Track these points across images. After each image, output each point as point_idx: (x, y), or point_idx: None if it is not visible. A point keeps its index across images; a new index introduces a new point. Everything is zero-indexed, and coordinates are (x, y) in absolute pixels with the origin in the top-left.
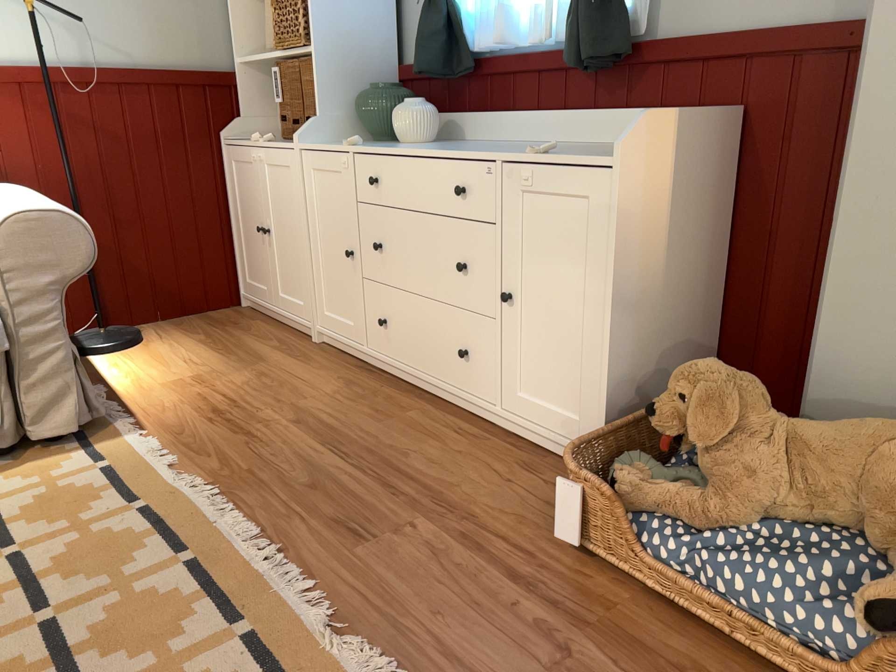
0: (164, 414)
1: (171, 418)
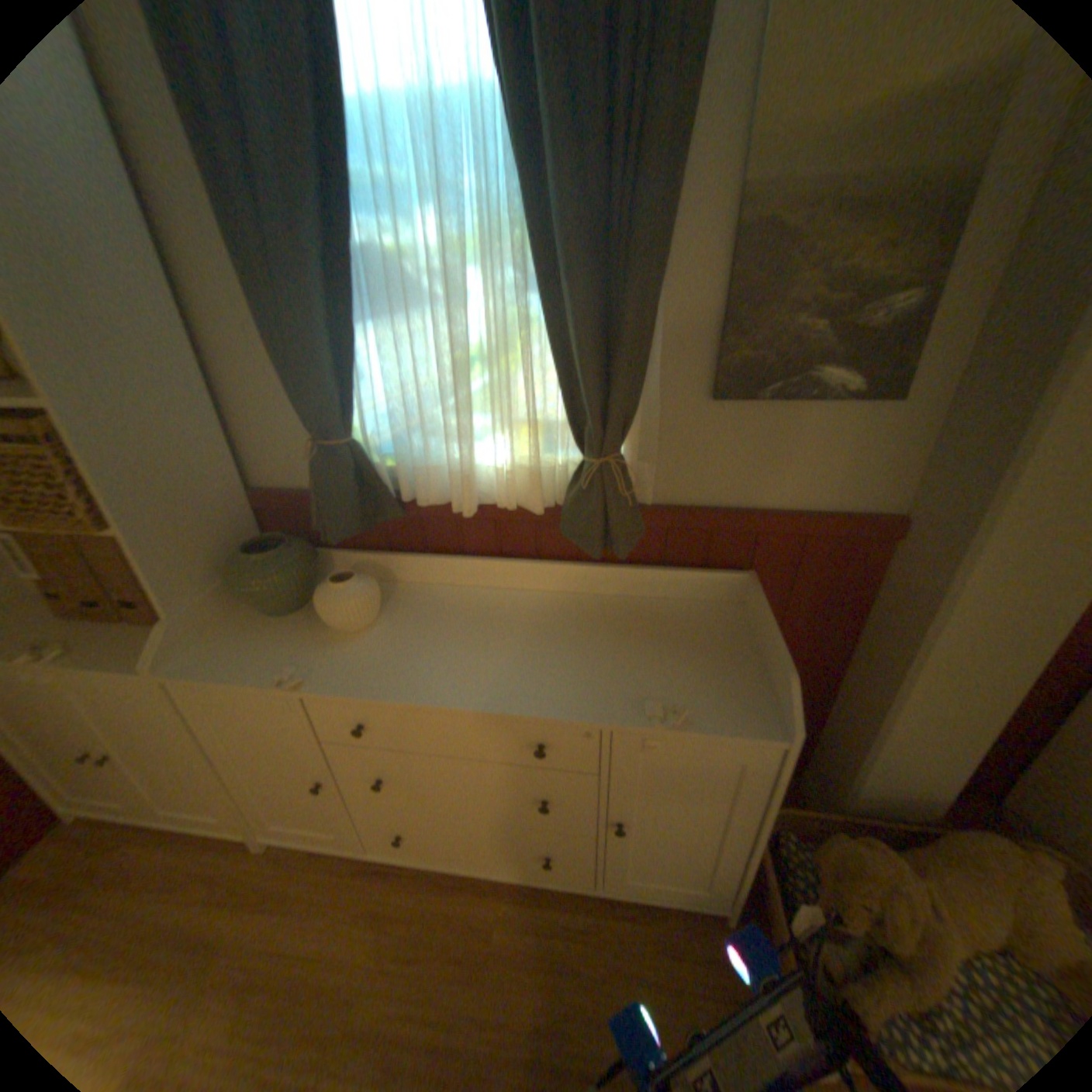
0: None
1: None
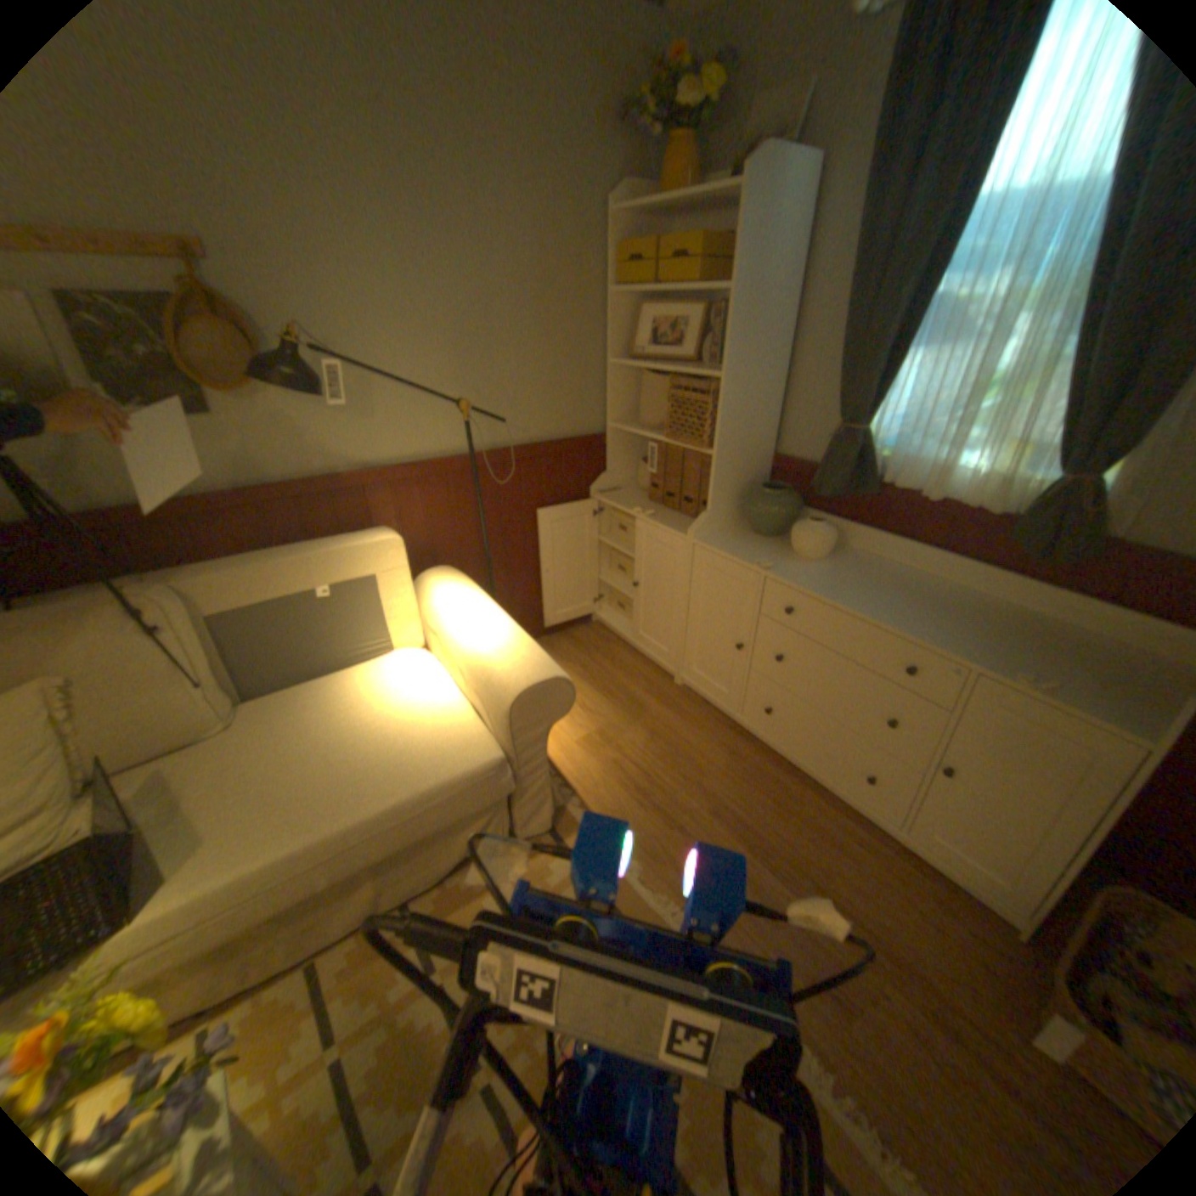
0: (598, 790)
1: (607, 799)
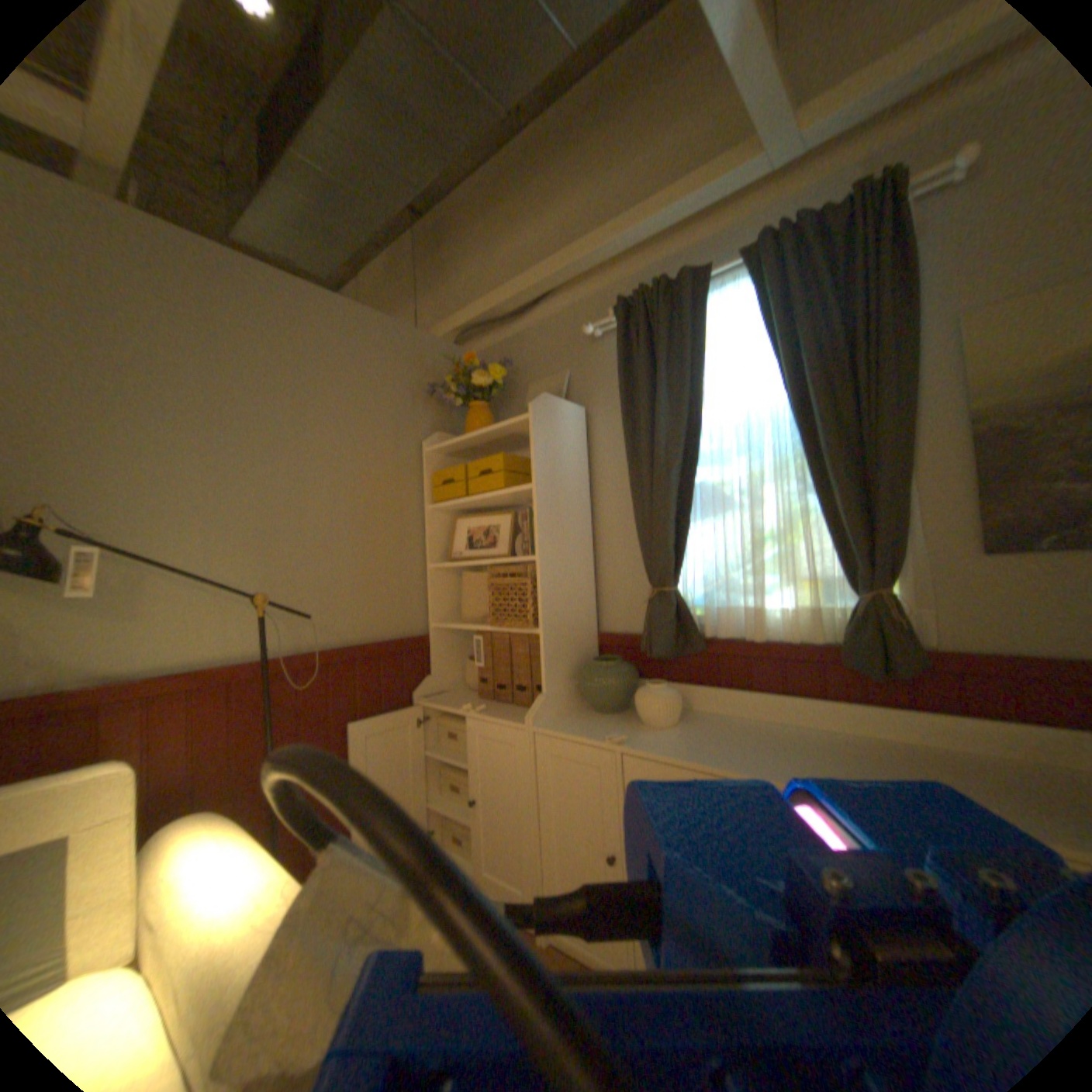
0: None
1: None
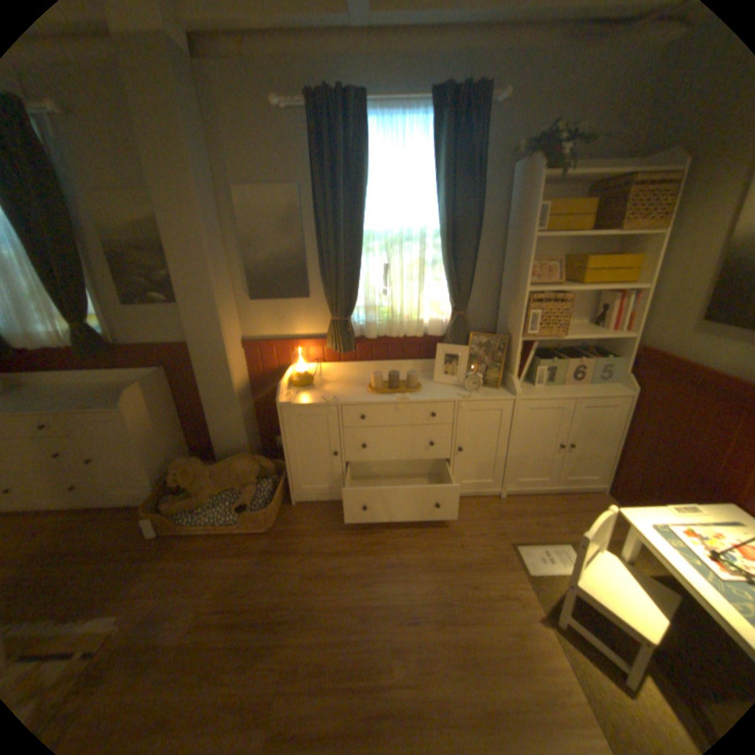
0: None
1: None
